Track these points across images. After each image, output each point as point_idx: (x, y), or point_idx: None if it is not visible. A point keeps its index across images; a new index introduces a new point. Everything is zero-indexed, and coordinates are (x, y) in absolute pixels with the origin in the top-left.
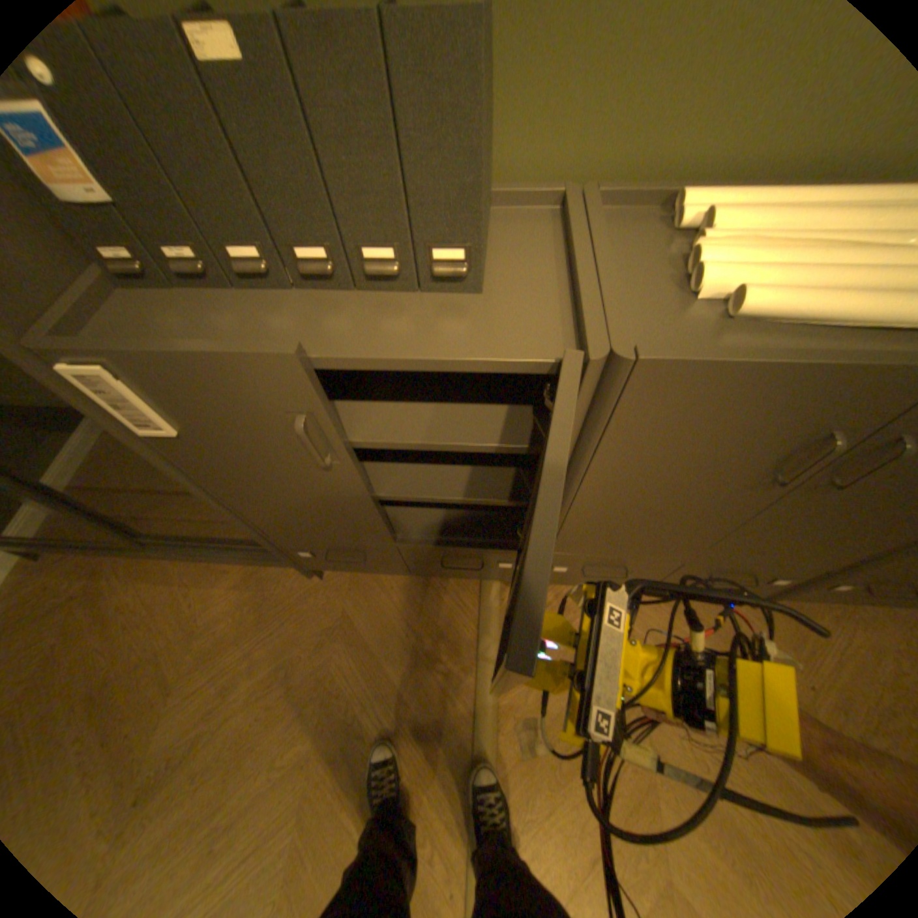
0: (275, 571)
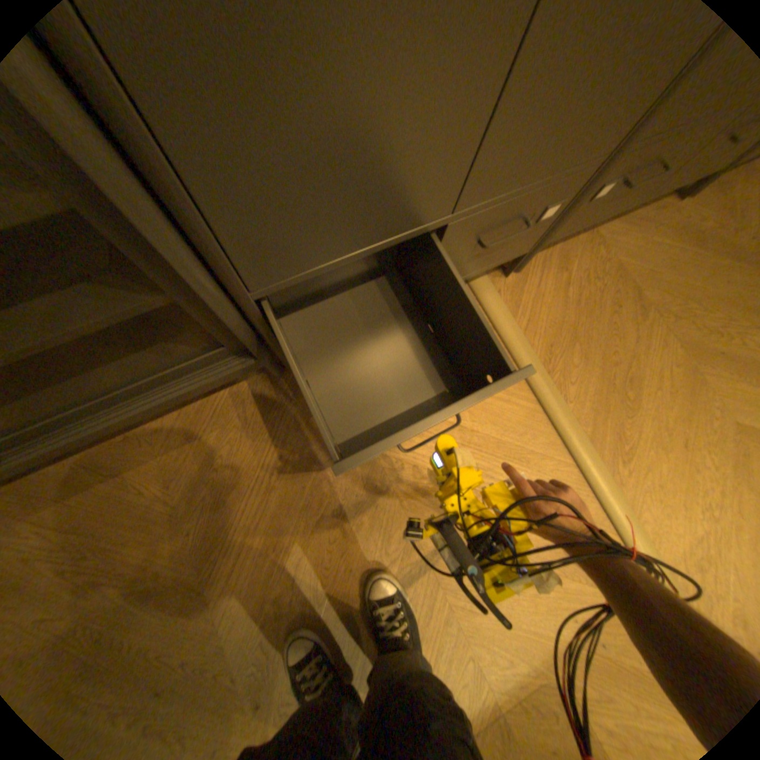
0: (227, 393)
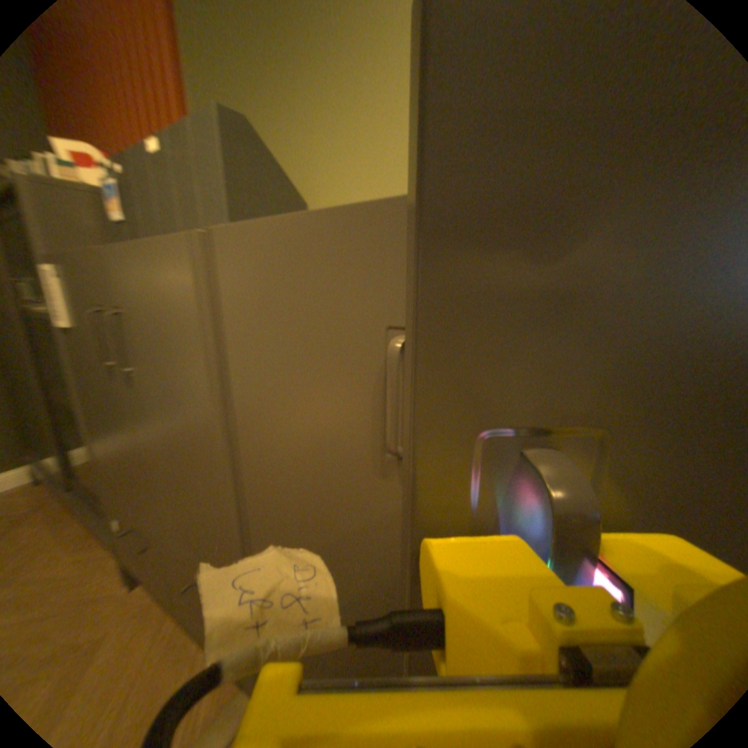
0: (113, 563)
